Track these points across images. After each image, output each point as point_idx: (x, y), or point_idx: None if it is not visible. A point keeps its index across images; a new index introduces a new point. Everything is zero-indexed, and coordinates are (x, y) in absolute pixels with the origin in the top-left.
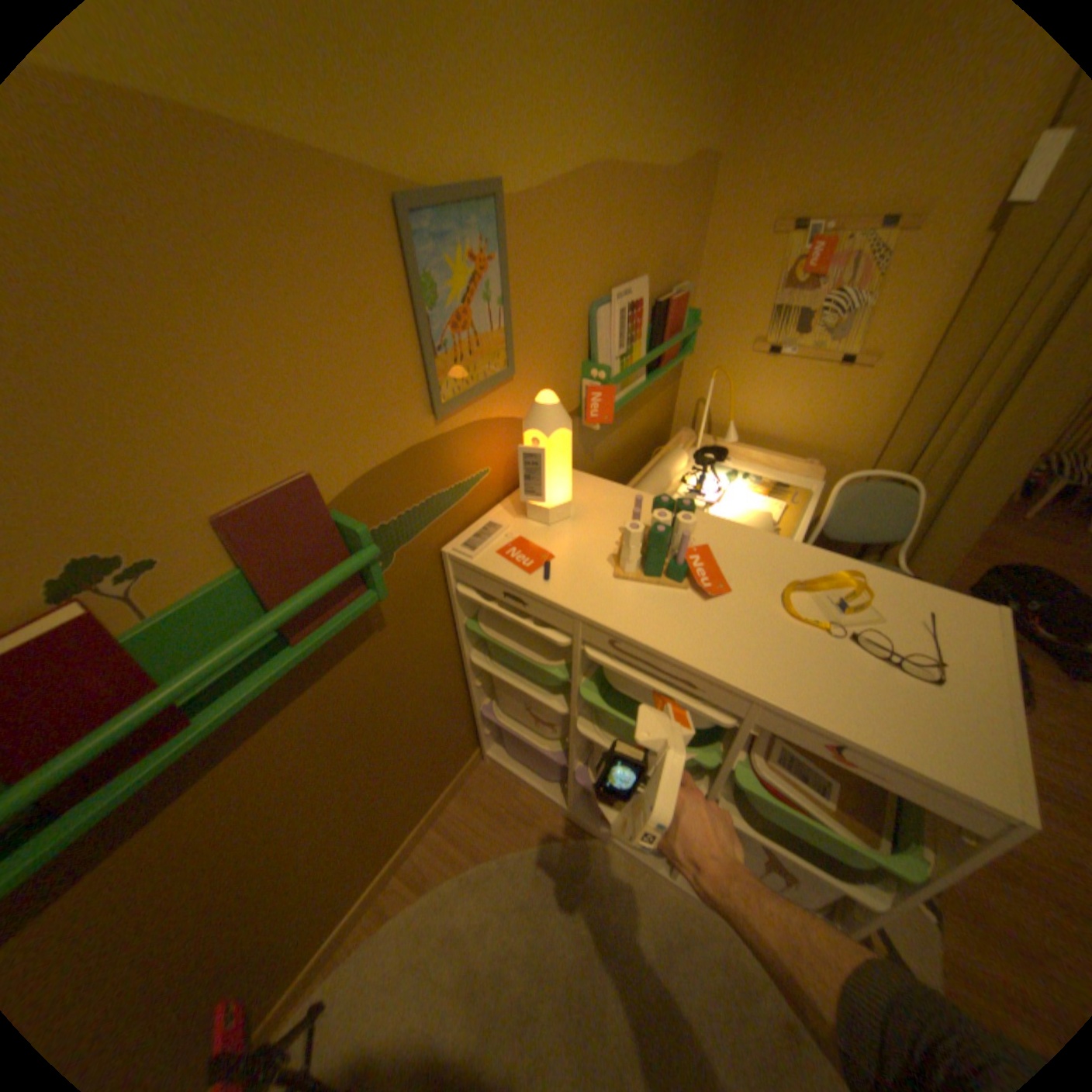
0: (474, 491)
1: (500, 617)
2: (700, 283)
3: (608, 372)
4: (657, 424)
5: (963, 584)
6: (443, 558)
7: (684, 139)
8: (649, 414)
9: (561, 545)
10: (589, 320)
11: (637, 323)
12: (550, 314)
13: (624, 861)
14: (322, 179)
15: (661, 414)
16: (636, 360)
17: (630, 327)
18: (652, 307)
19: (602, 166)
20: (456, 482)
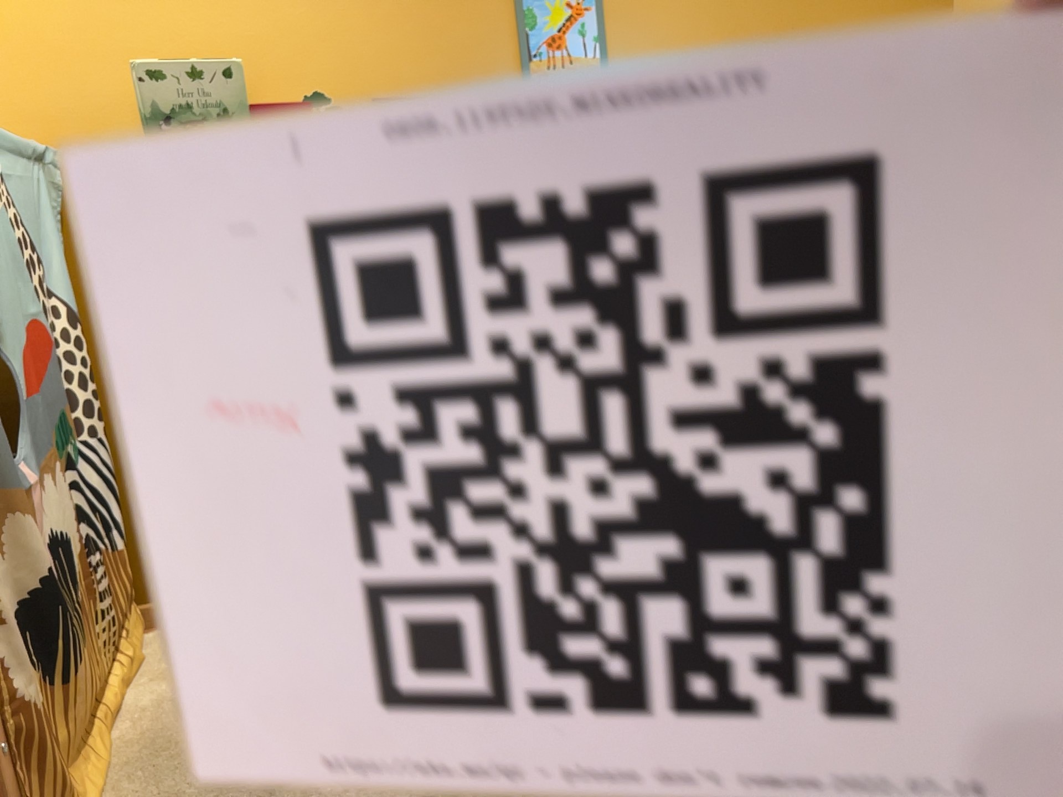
0: None
1: None
2: None
3: None
4: None
5: None
6: None
7: None
8: None
9: None
10: None
11: None
12: None
13: None
14: None
15: None
16: None
17: None
18: None
19: None
20: None
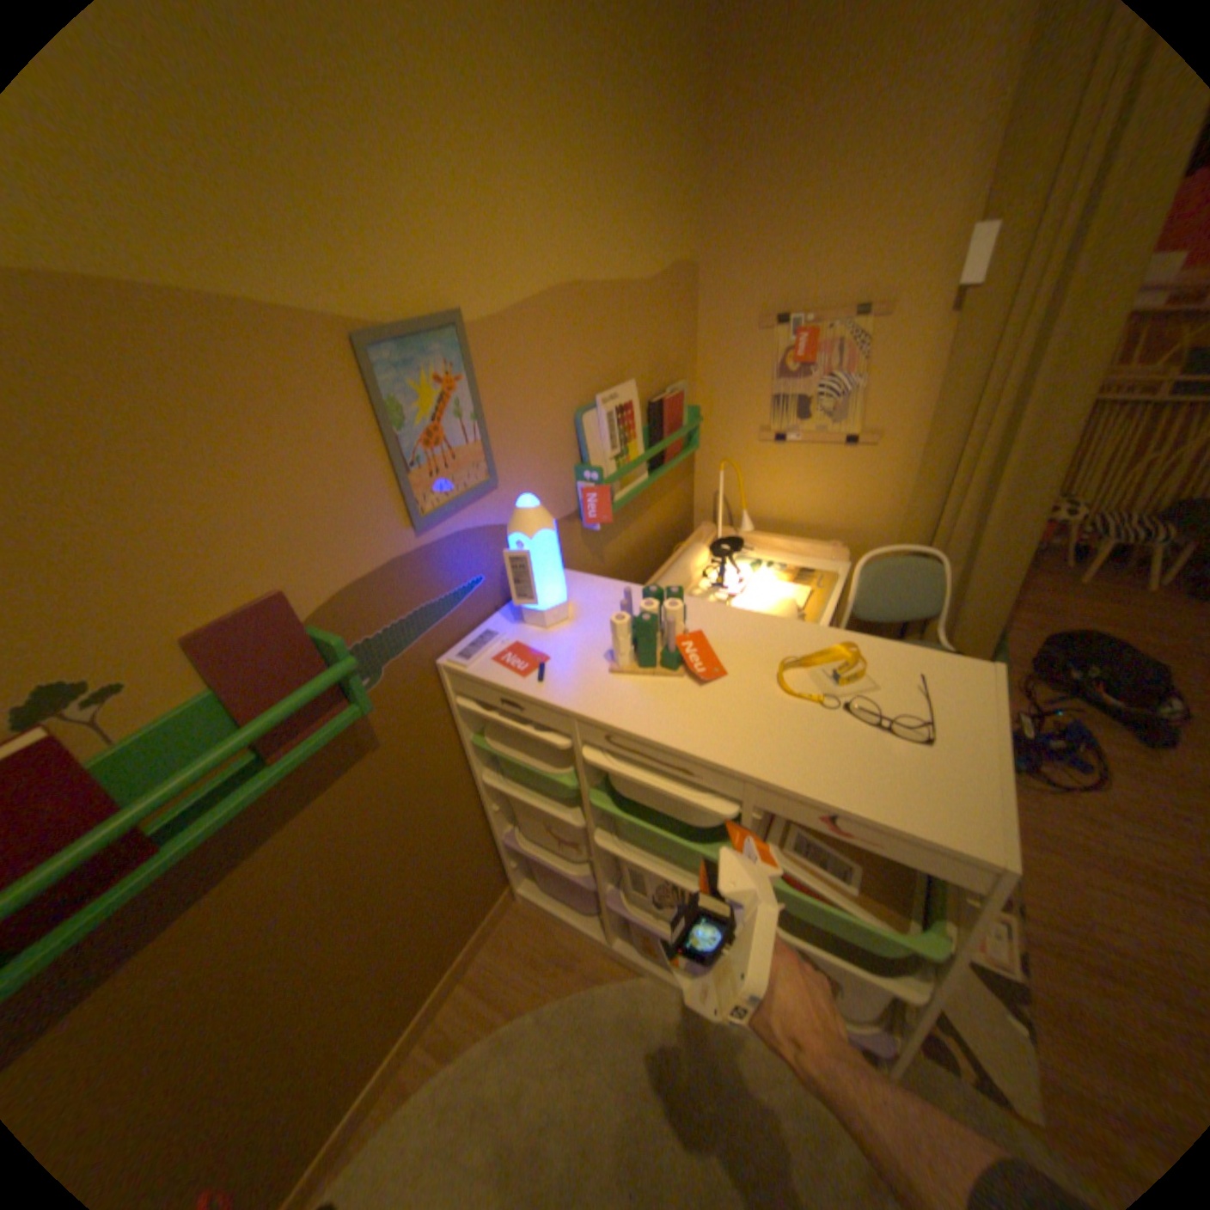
0: (467, 601)
1: (508, 730)
2: (698, 381)
3: (602, 474)
4: (674, 521)
5: (1024, 658)
6: (439, 671)
7: (653, 256)
8: (663, 512)
9: (558, 646)
10: (576, 426)
11: (629, 425)
12: (530, 424)
13: (674, 999)
14: (278, 330)
15: (677, 511)
16: (633, 460)
17: (621, 429)
18: (646, 408)
19: (567, 289)
20: (446, 593)
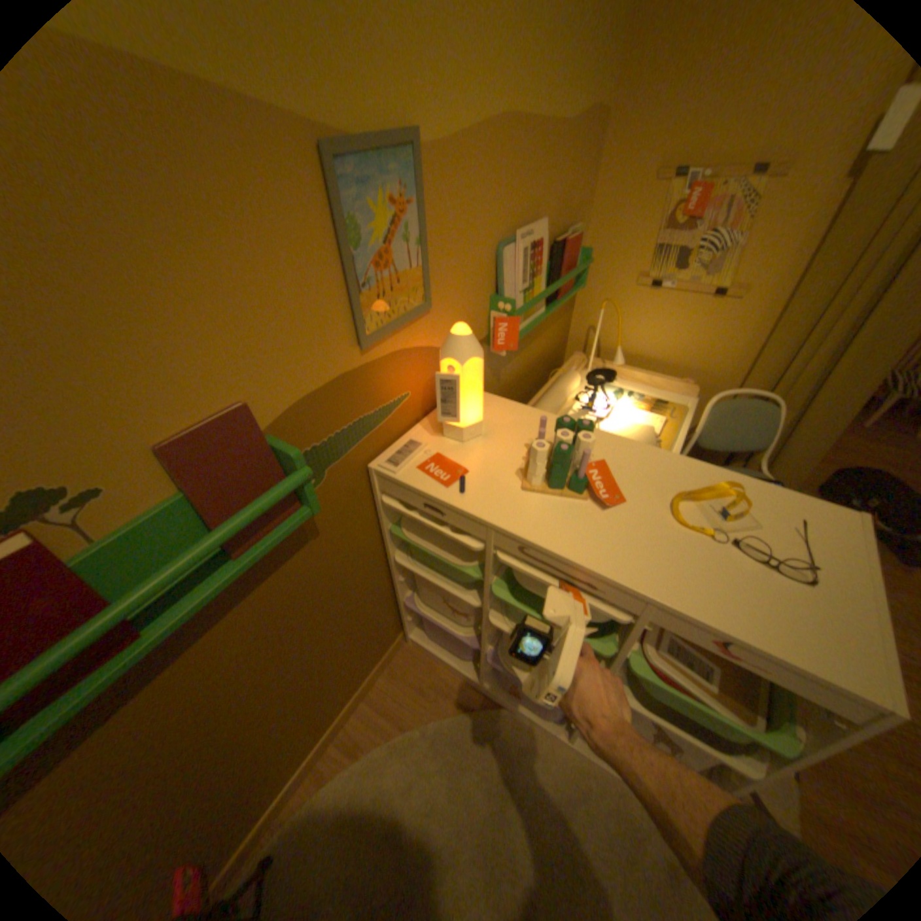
0: (396, 413)
1: (421, 523)
2: (591, 224)
3: (513, 304)
4: (553, 349)
5: (812, 484)
6: (369, 473)
7: (580, 94)
8: (547, 340)
9: (474, 460)
10: (497, 258)
11: (538, 261)
12: (462, 253)
13: (528, 727)
14: (249, 124)
15: (557, 340)
16: (537, 293)
17: (532, 264)
18: (551, 246)
19: (509, 117)
20: (380, 406)
